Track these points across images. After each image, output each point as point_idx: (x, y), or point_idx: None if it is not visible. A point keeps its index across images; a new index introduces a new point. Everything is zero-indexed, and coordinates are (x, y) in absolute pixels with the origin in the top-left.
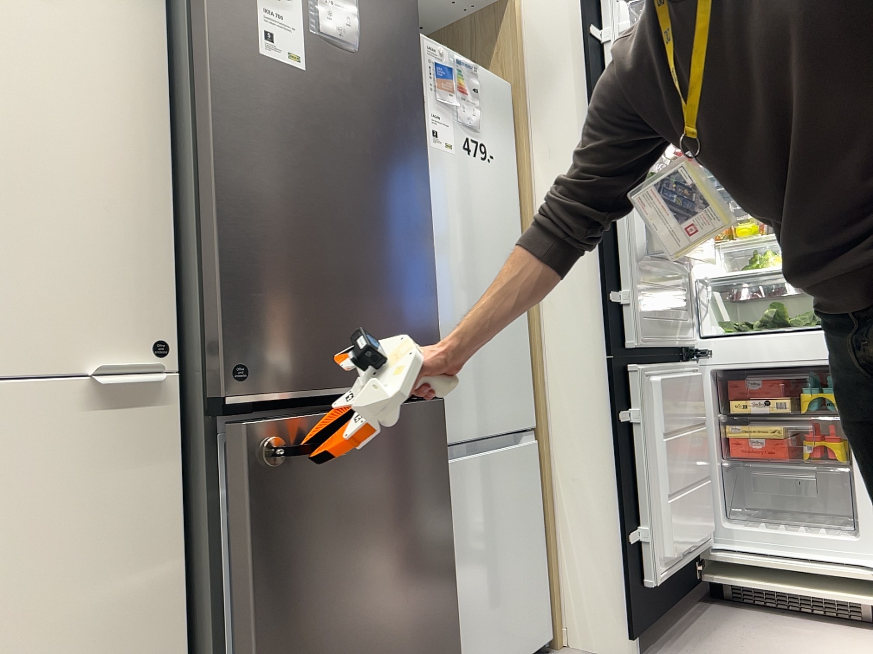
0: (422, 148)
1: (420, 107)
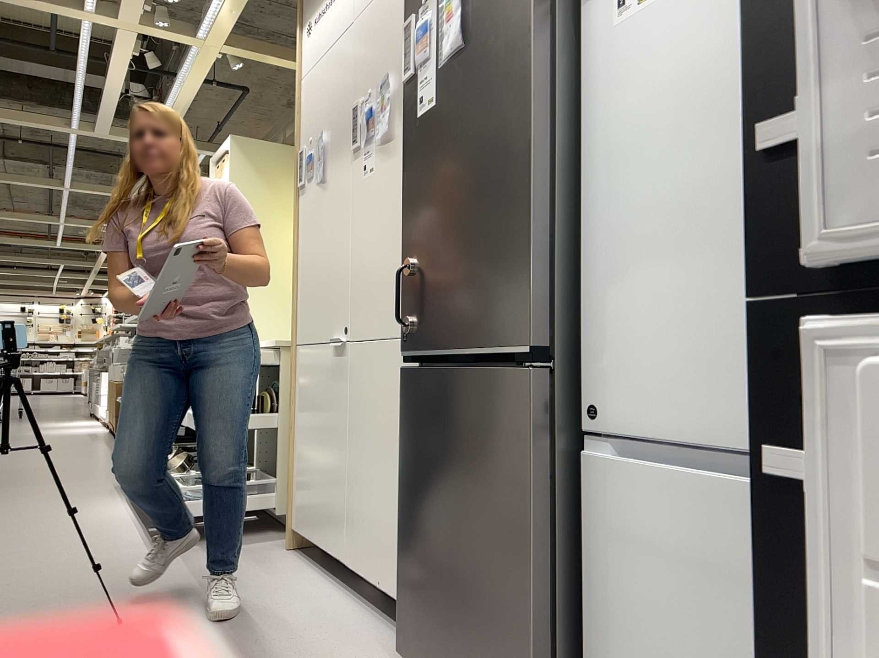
0: (526, 79)
1: (527, 31)
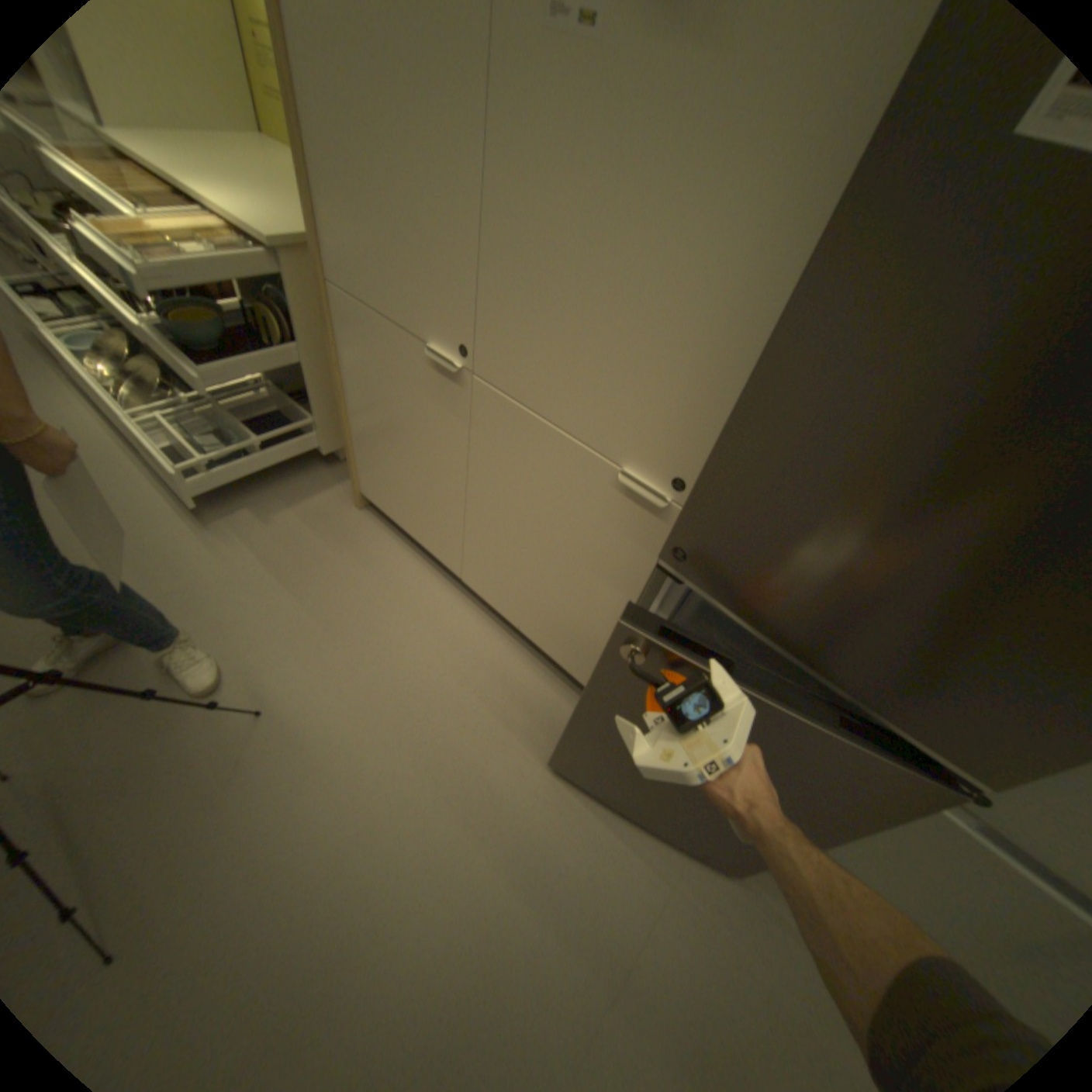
0: None
1: None
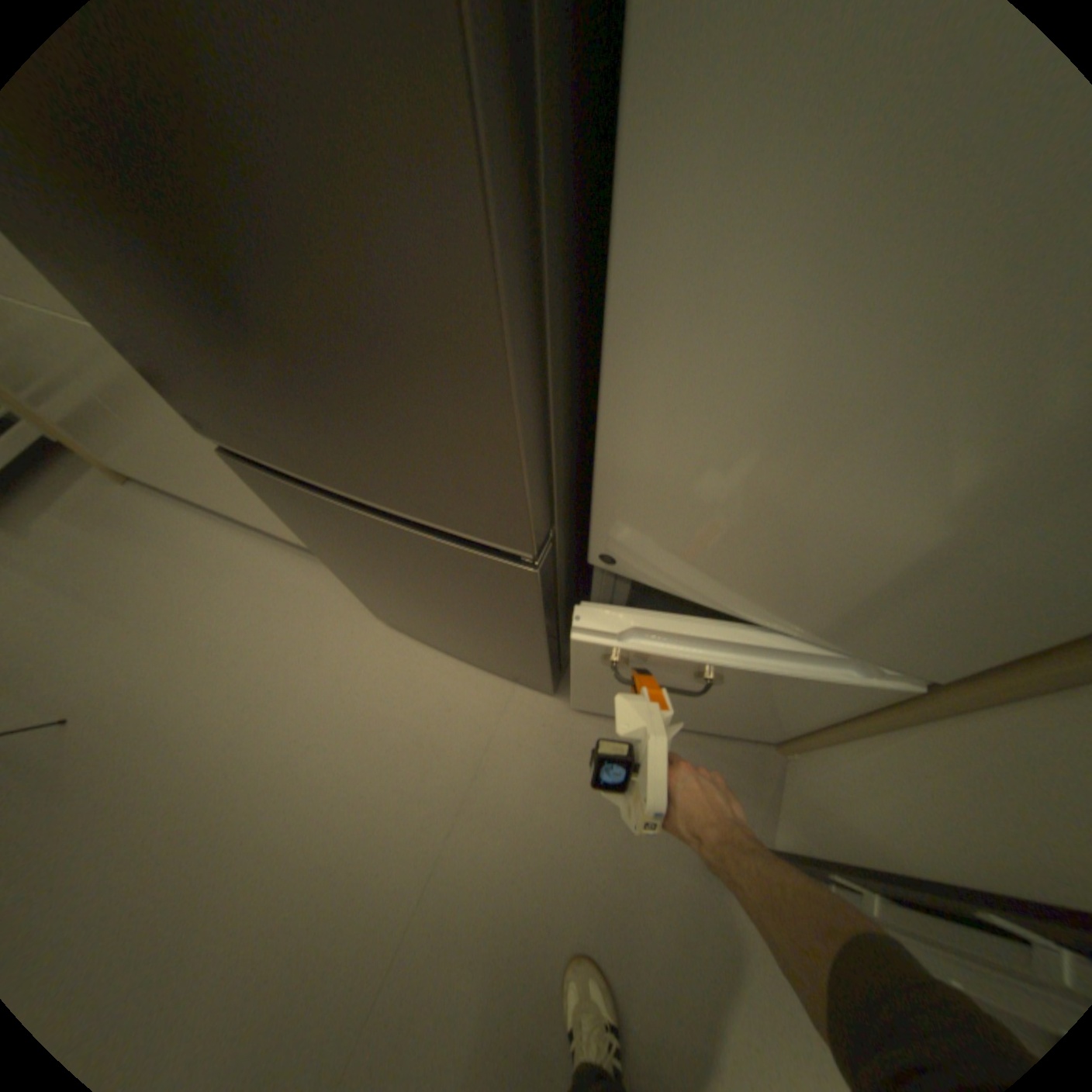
0: None
1: None
